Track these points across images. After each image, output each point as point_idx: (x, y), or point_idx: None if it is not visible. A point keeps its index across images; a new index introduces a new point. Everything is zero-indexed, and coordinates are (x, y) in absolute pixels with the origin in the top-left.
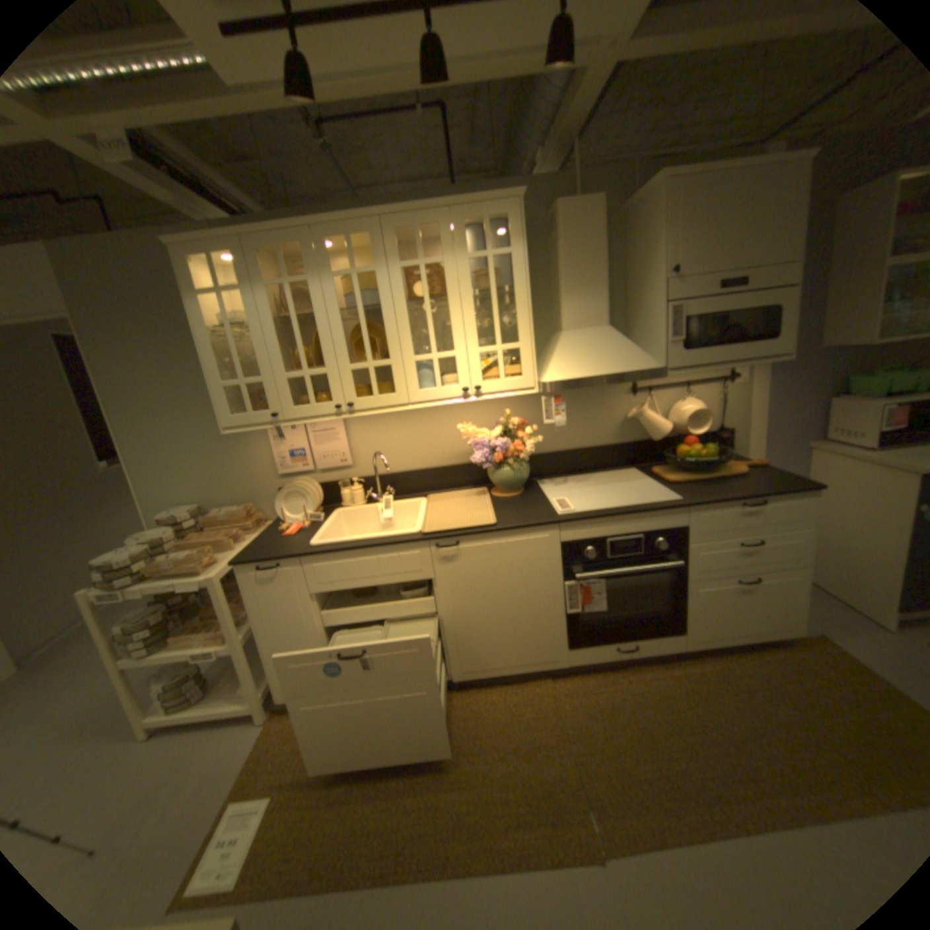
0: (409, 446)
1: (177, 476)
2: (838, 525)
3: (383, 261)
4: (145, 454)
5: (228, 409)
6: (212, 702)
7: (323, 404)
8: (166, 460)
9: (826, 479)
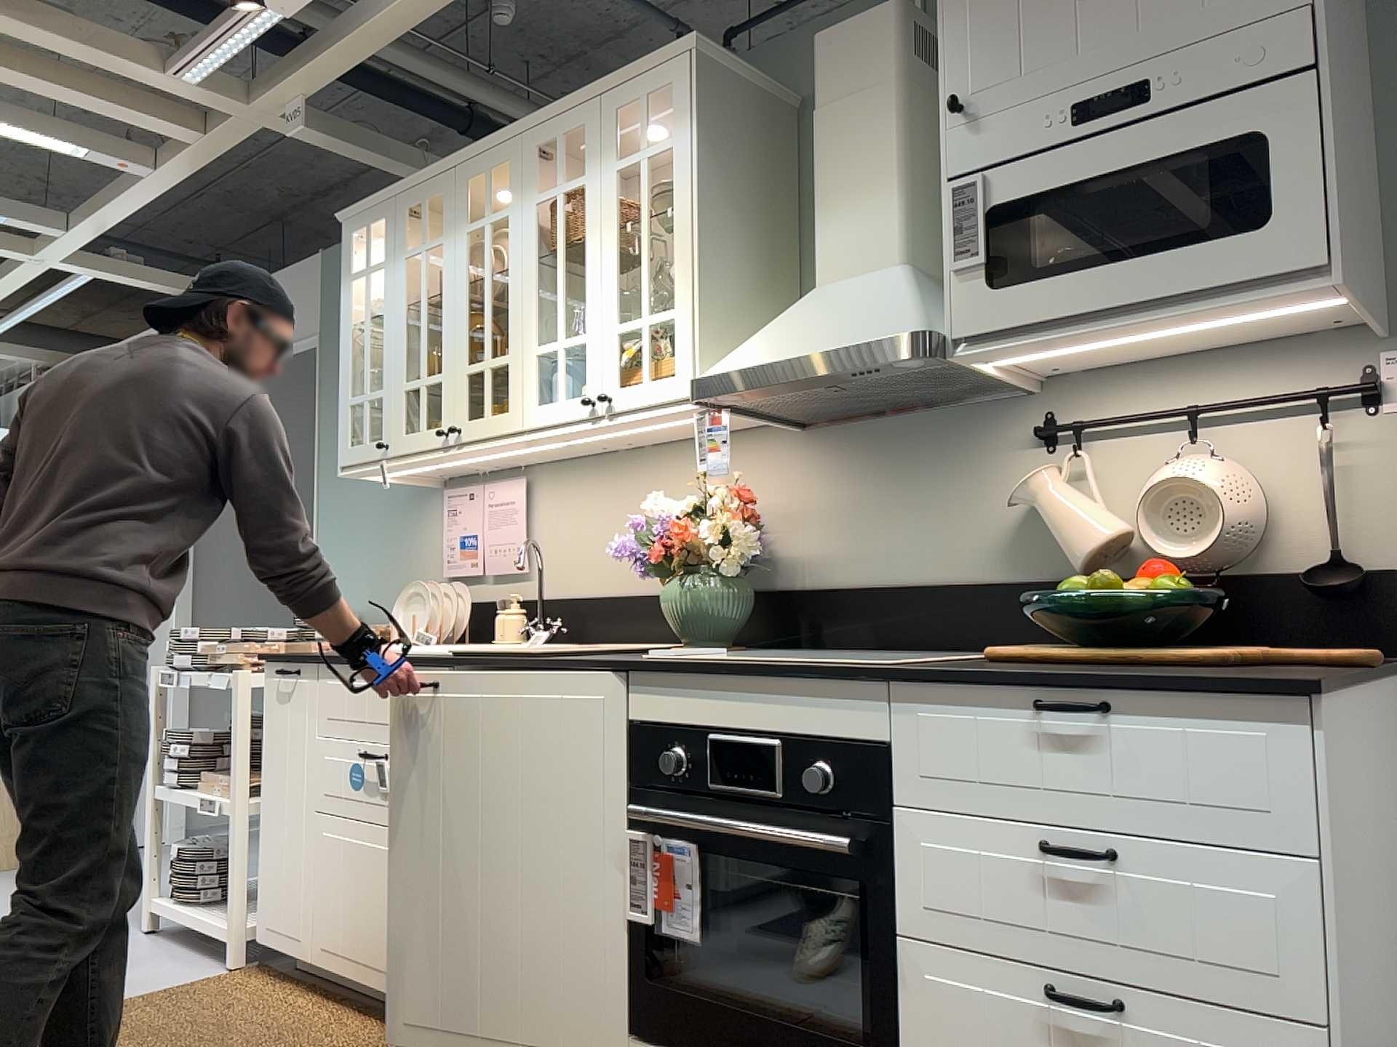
0: (606, 544)
1: (353, 565)
2: None
3: (517, 199)
4: (334, 528)
5: (359, 442)
6: (220, 910)
7: (430, 430)
8: (349, 540)
9: None
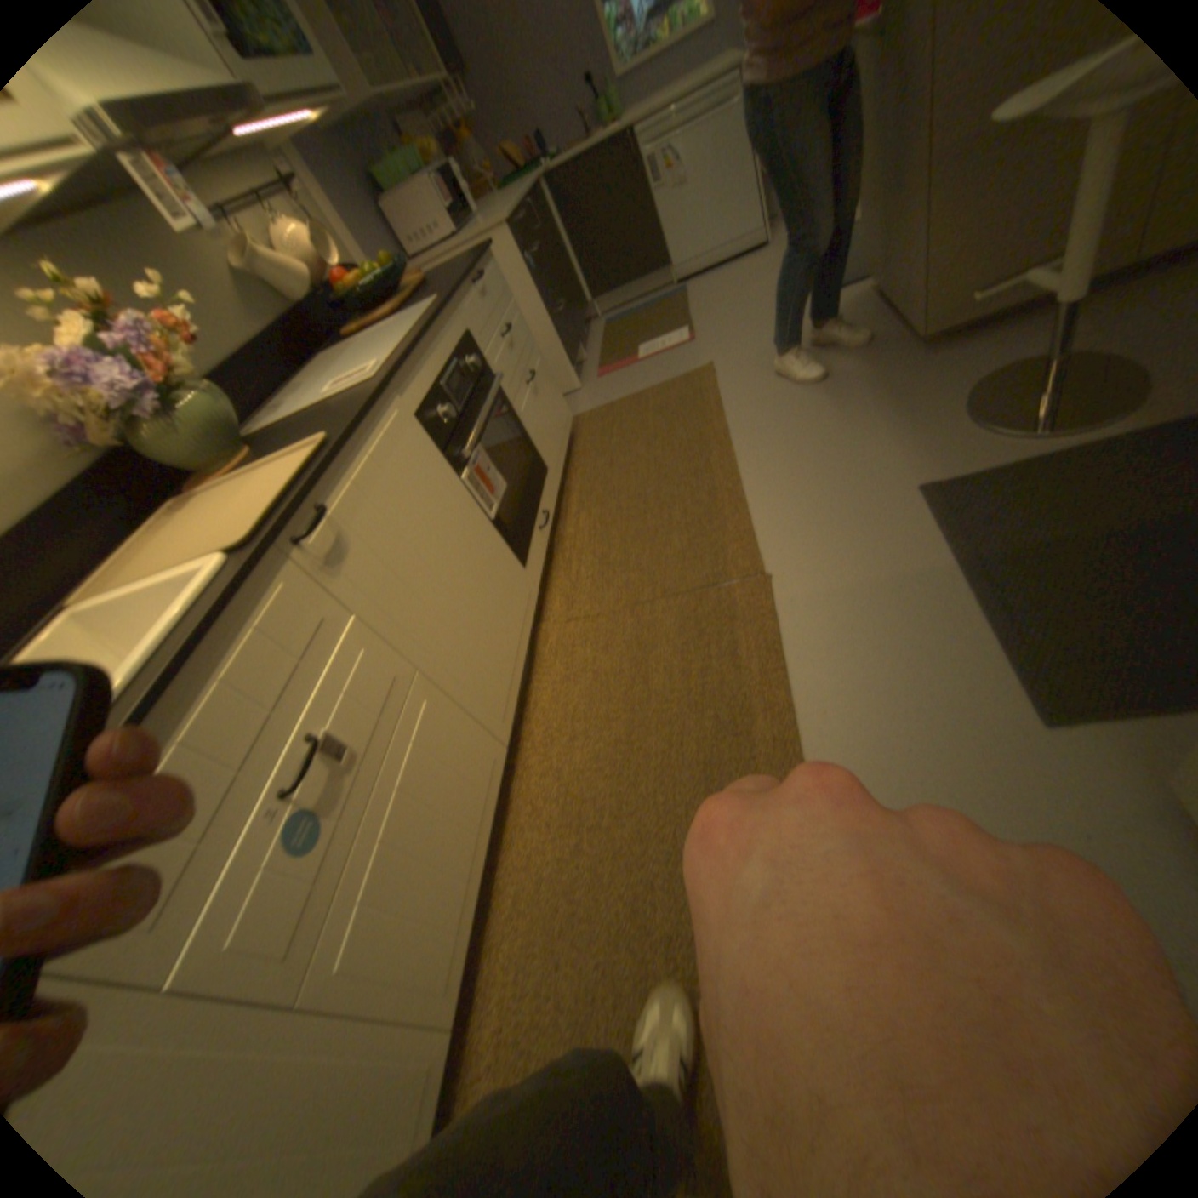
0: None
1: None
2: None
3: None
4: None
5: None
6: None
7: None
8: None
9: None
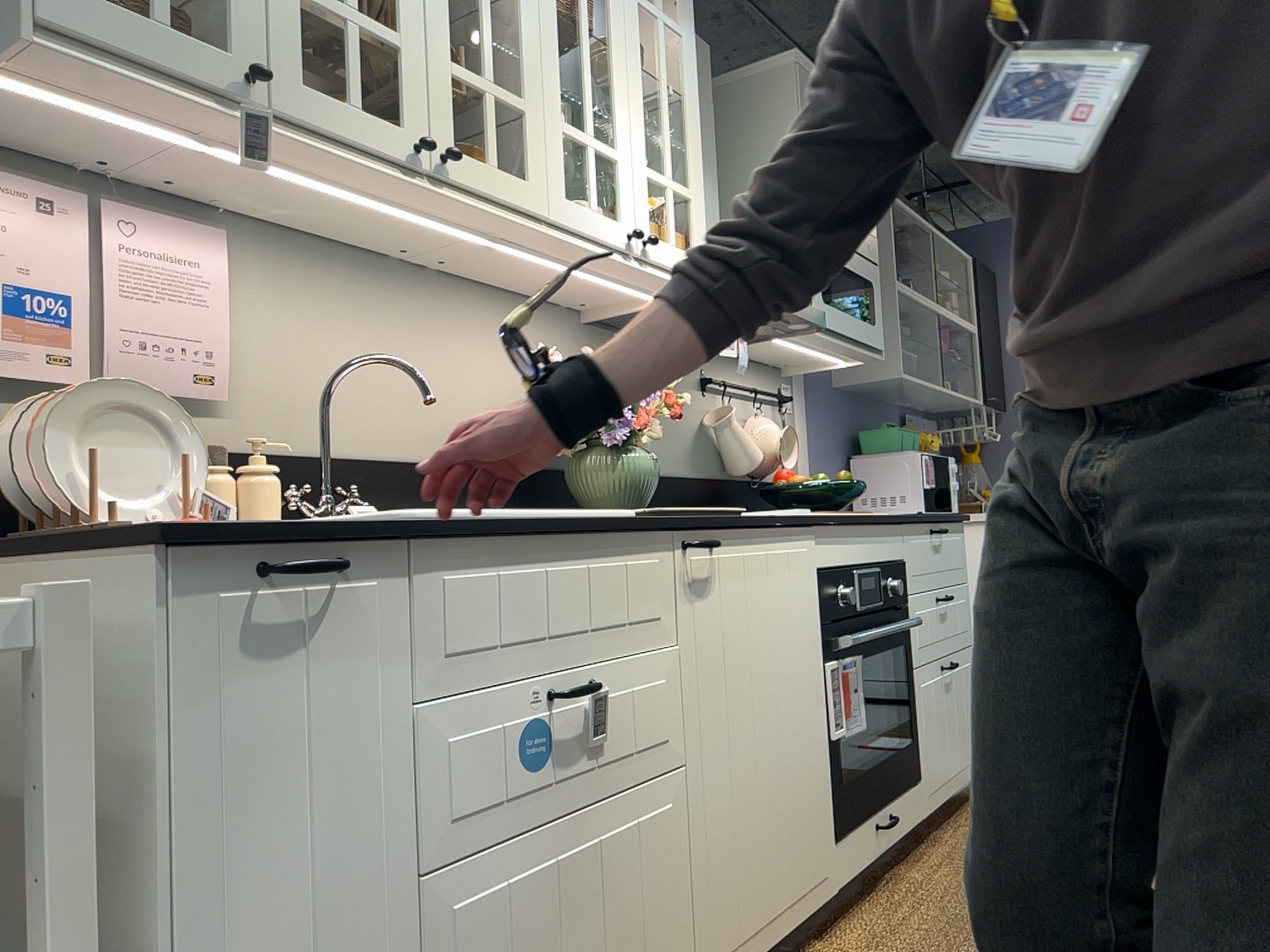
0: (377, 385)
1: None
2: None
3: None
4: None
5: None
6: None
7: (376, 119)
8: None
9: None
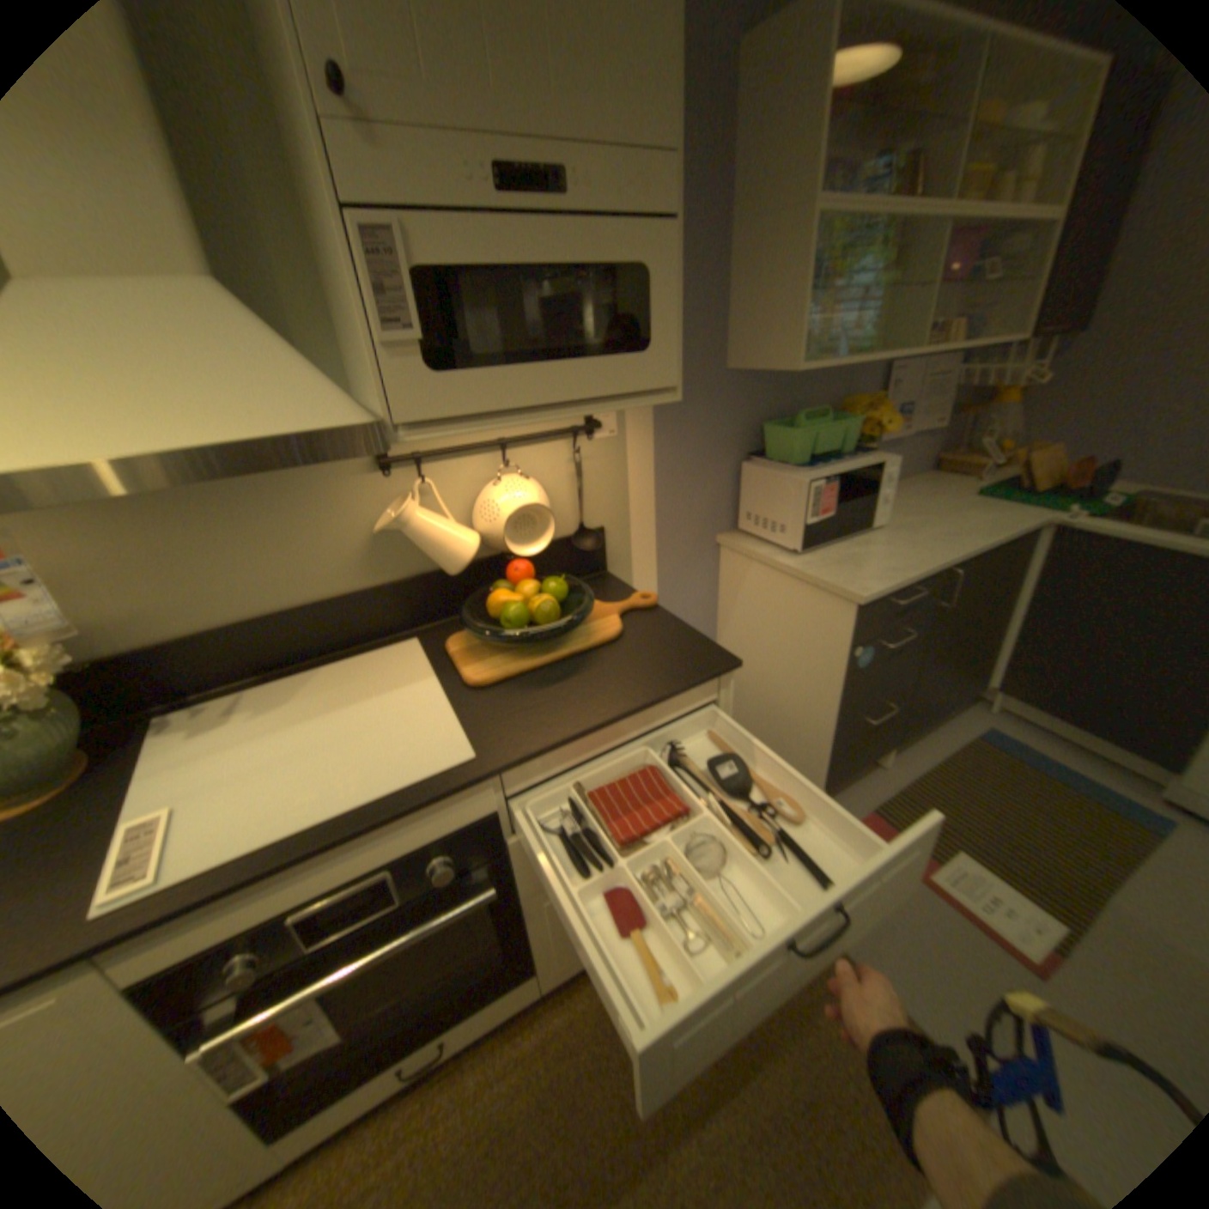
0: None
1: None
2: (753, 663)
3: None
4: None
5: None
6: None
7: None
8: None
9: (736, 593)
